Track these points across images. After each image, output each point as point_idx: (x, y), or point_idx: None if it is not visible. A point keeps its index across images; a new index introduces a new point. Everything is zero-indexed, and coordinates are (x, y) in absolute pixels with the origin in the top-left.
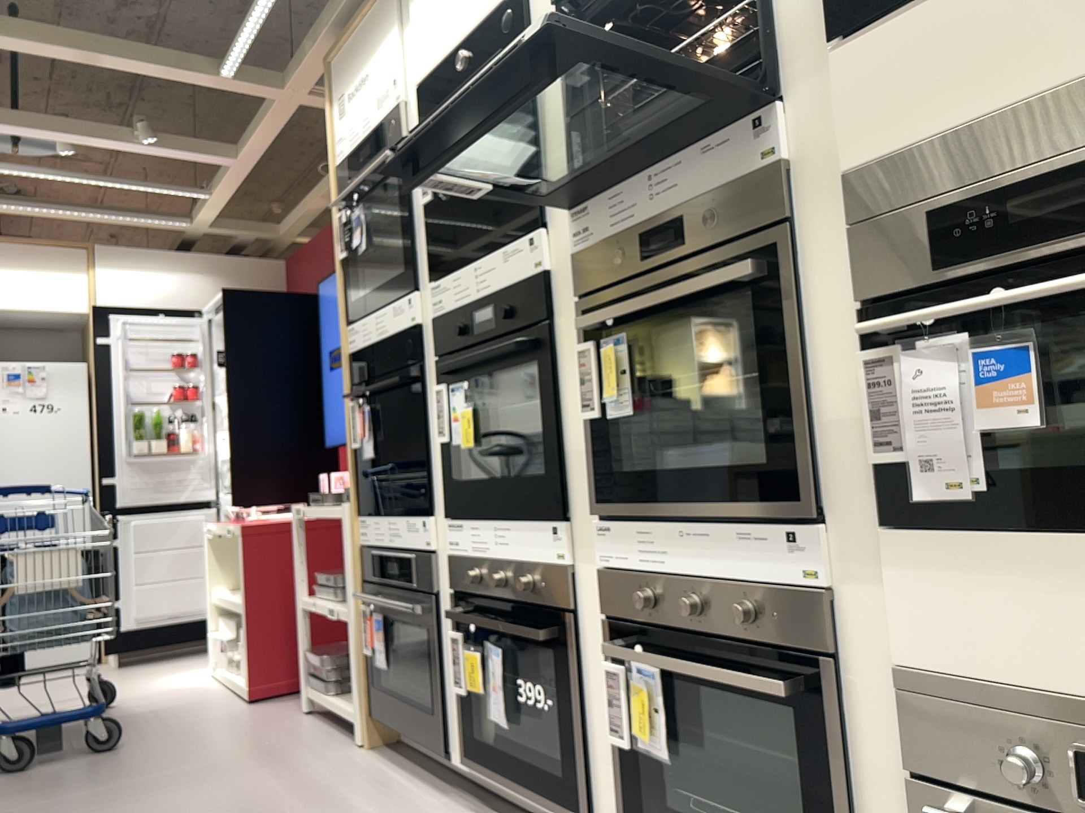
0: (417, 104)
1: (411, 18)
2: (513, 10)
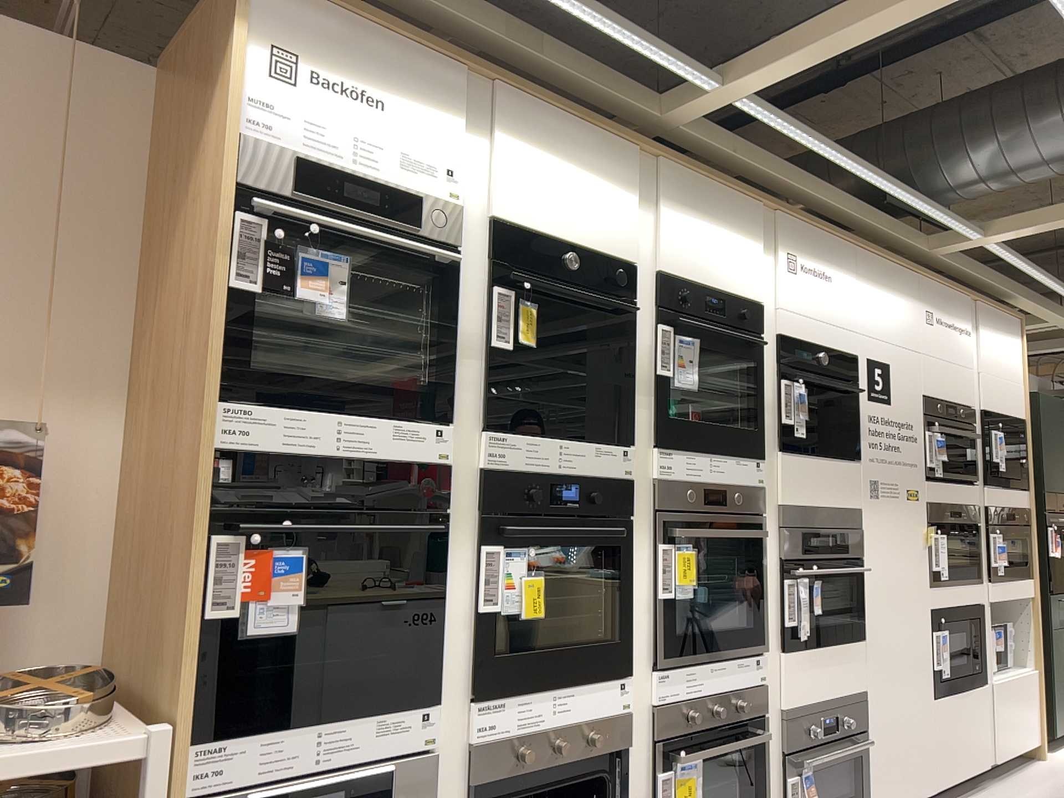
0: (485, 236)
1: (502, 156)
2: (620, 276)
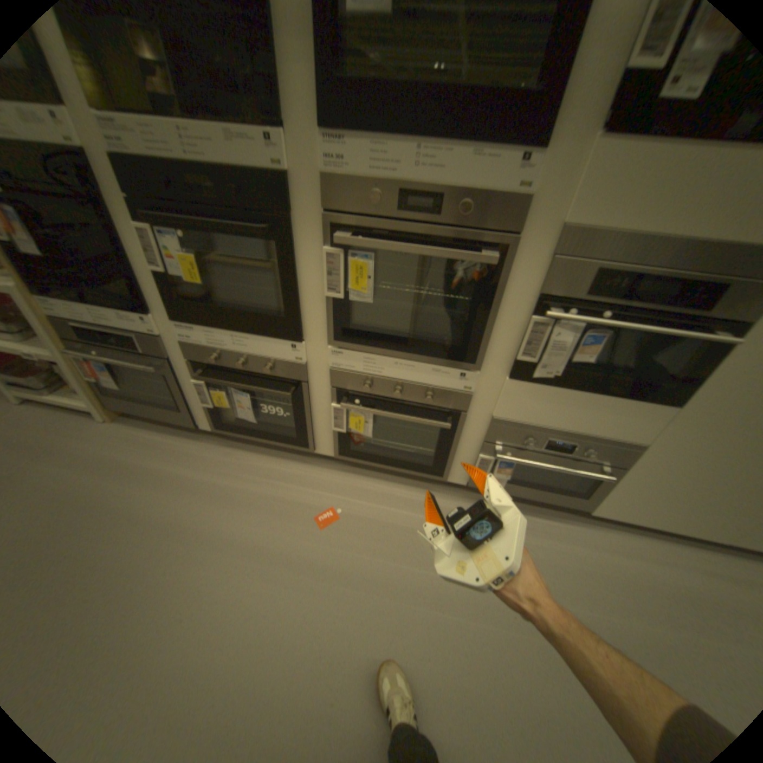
0: None
1: None
2: None
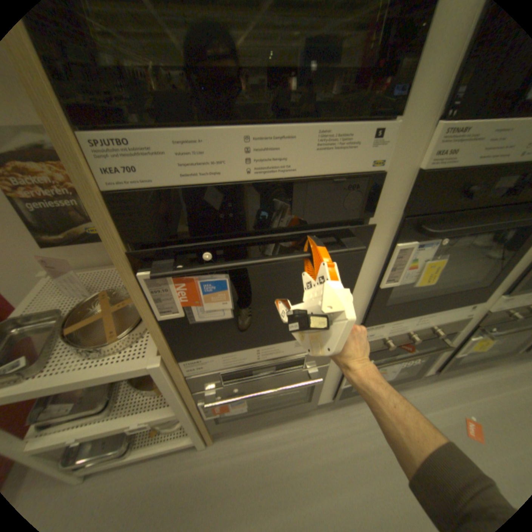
0: None
1: None
2: None
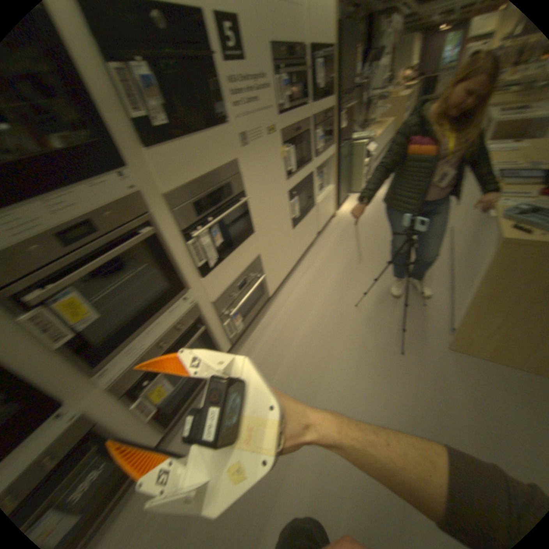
0: None
1: None
2: None
